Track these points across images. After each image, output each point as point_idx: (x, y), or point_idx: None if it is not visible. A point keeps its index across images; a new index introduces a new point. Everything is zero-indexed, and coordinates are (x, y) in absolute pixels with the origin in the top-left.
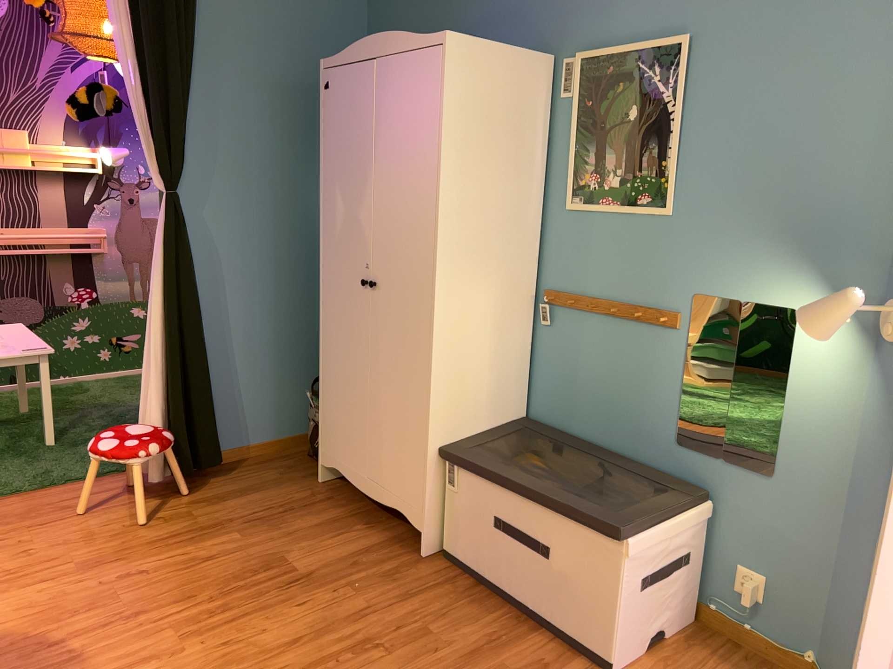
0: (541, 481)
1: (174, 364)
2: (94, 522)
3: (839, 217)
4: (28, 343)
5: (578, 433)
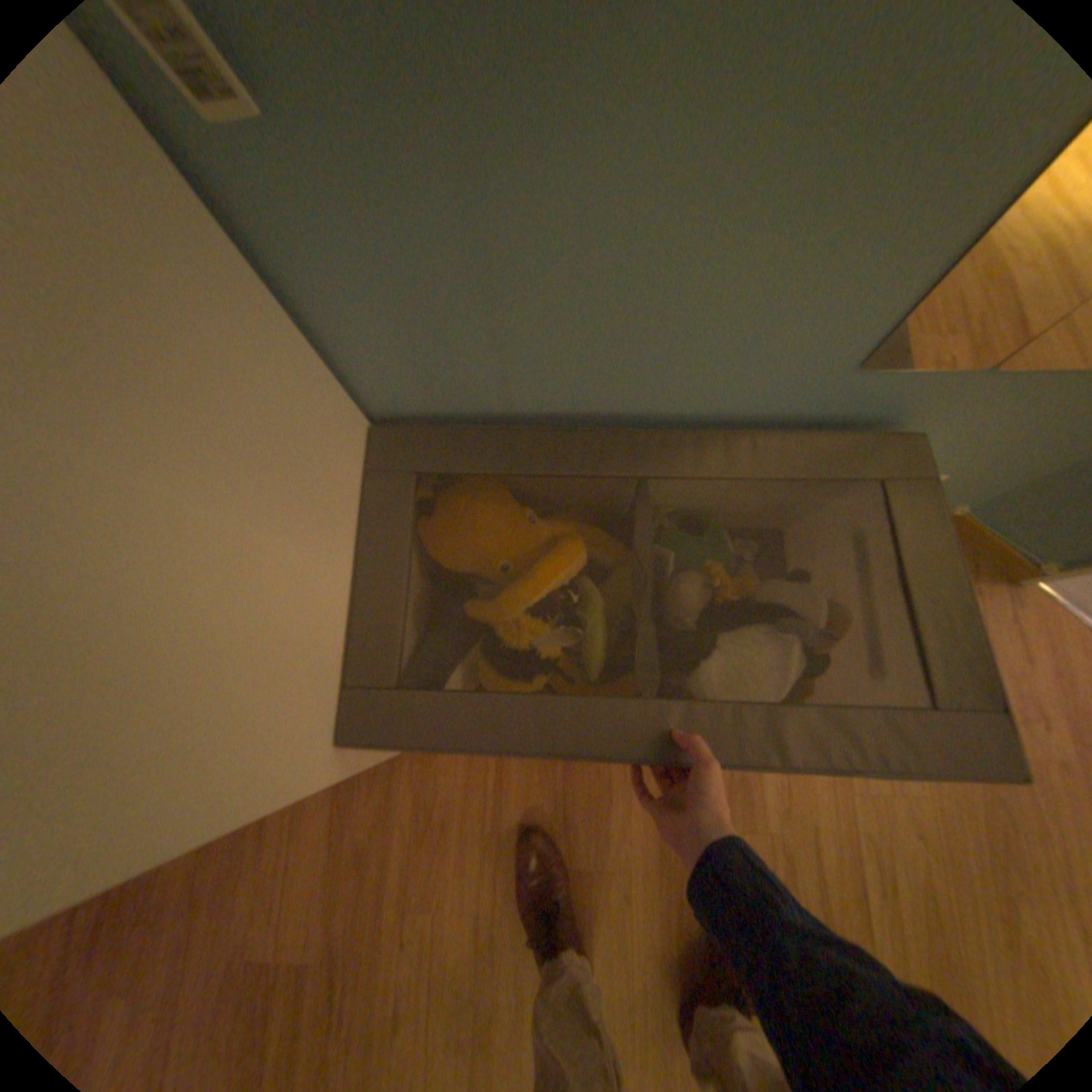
0: (659, 678)
1: None
2: None
3: None
4: None
5: (541, 407)
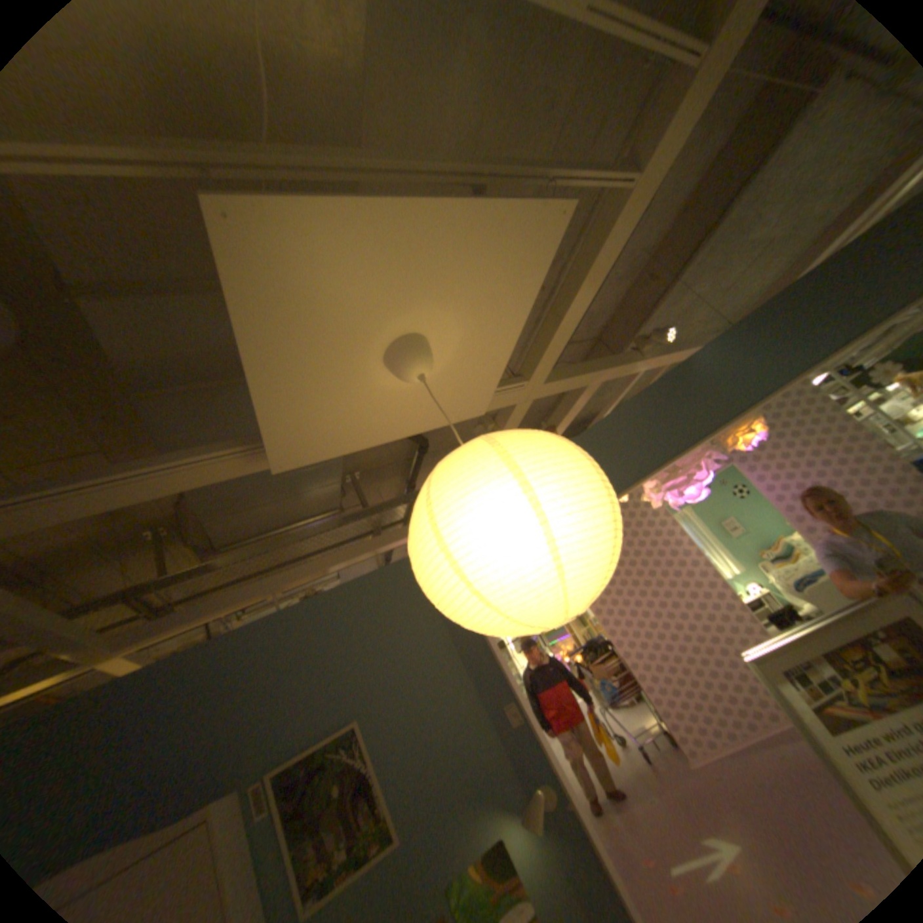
0: None
1: None
2: None
3: (484, 771)
4: None
5: None
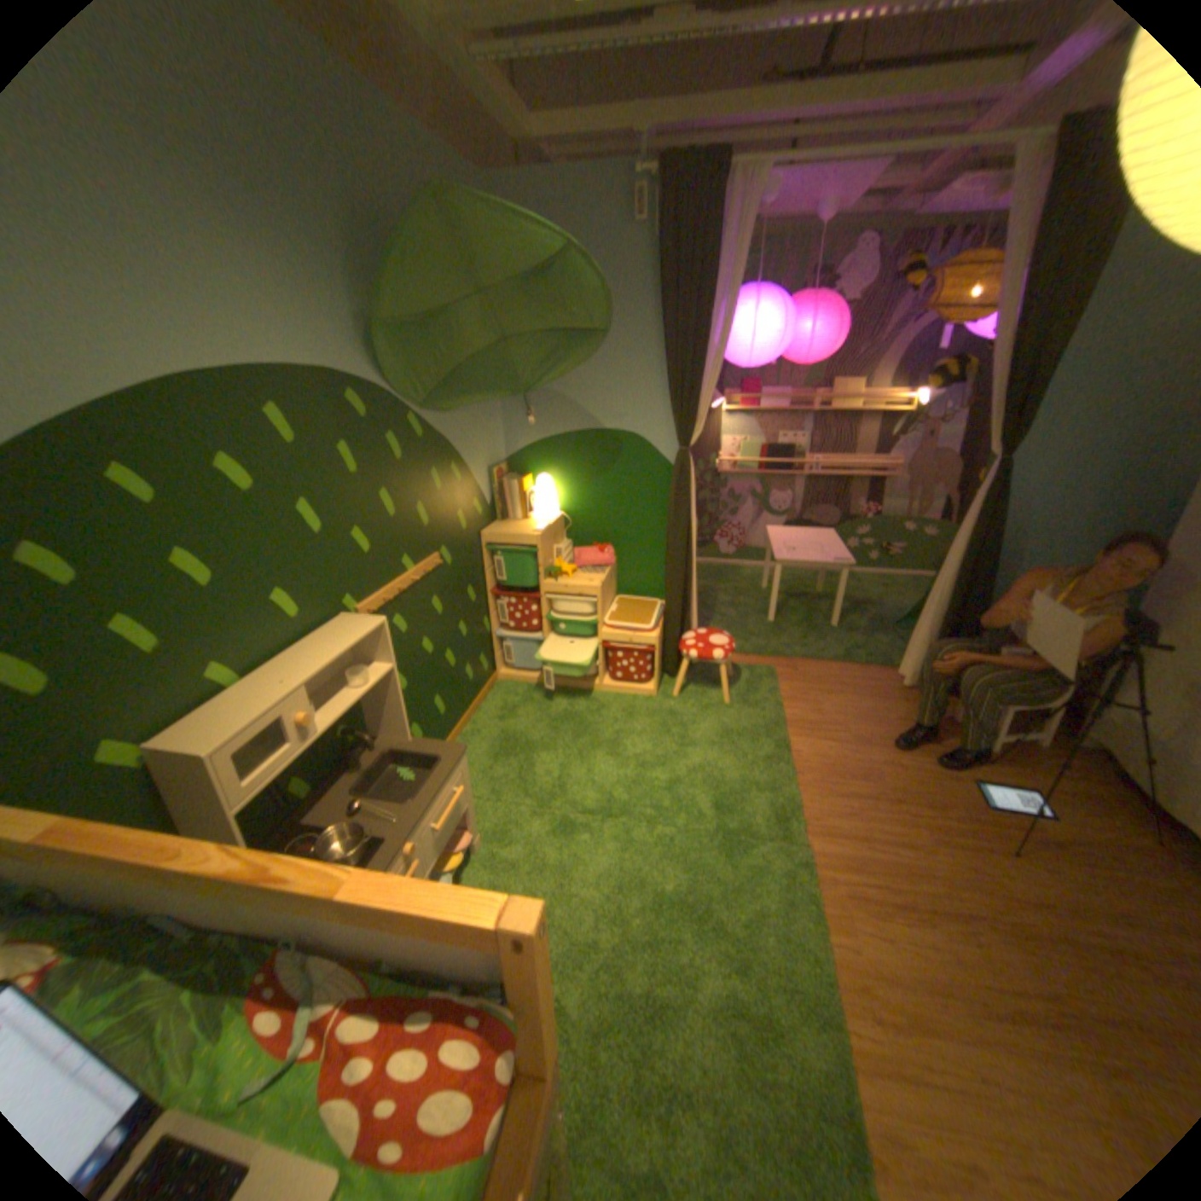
0: None
1: (959, 607)
2: (863, 706)
3: None
4: (834, 552)
5: None
